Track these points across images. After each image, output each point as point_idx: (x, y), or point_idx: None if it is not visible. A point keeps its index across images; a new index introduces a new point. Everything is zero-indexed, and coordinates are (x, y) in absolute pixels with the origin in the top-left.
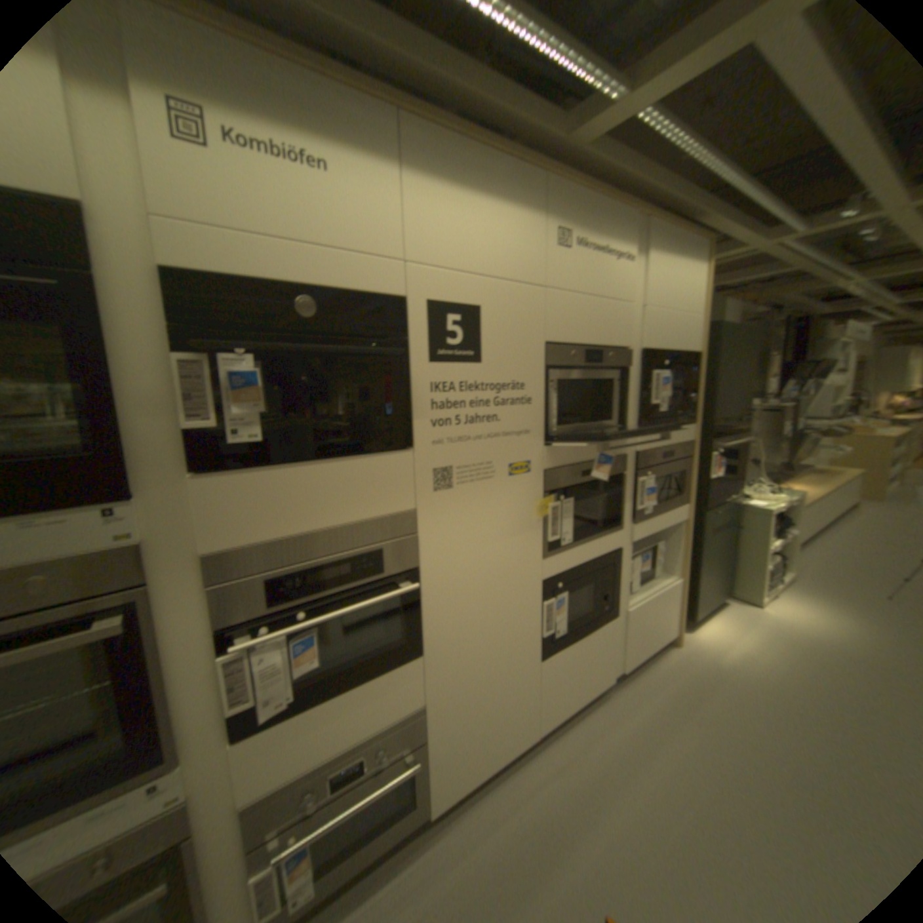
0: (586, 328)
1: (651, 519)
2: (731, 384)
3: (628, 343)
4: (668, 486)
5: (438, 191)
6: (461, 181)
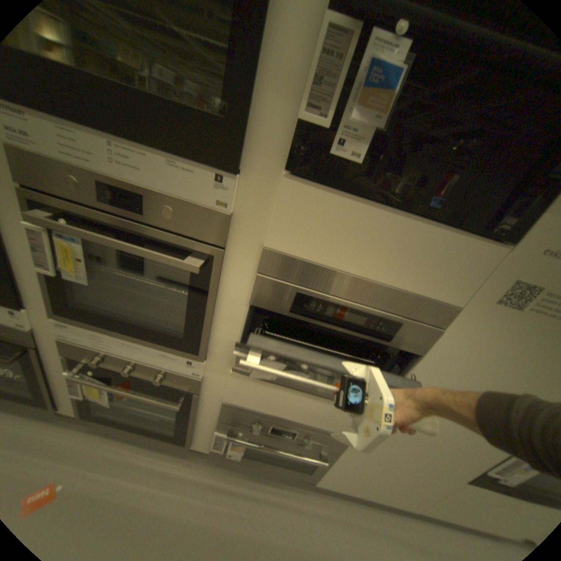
0: None
1: None
2: None
3: None
4: None
5: None
6: None
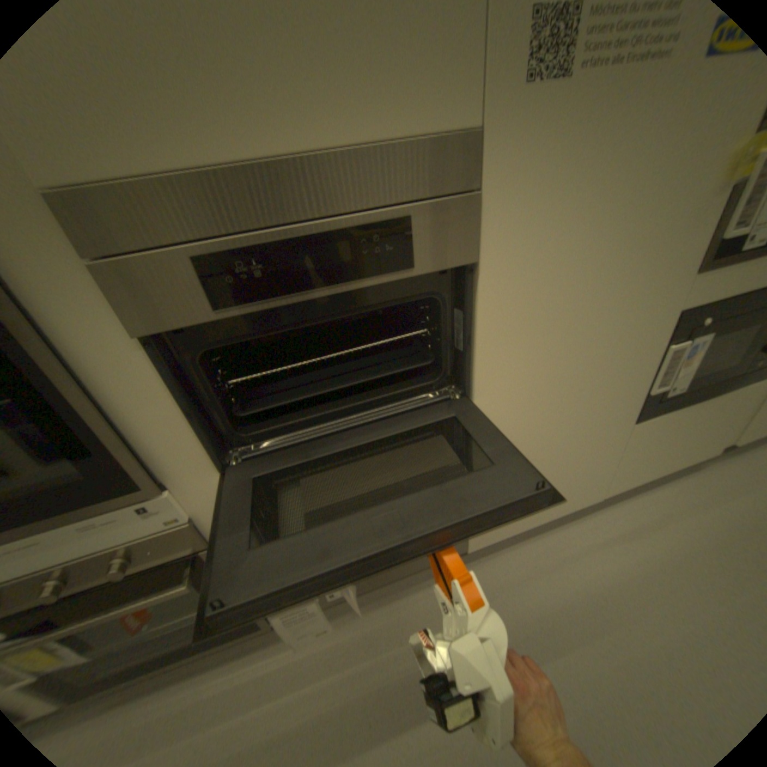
0: None
1: None
2: None
3: None
4: None
5: None
6: None
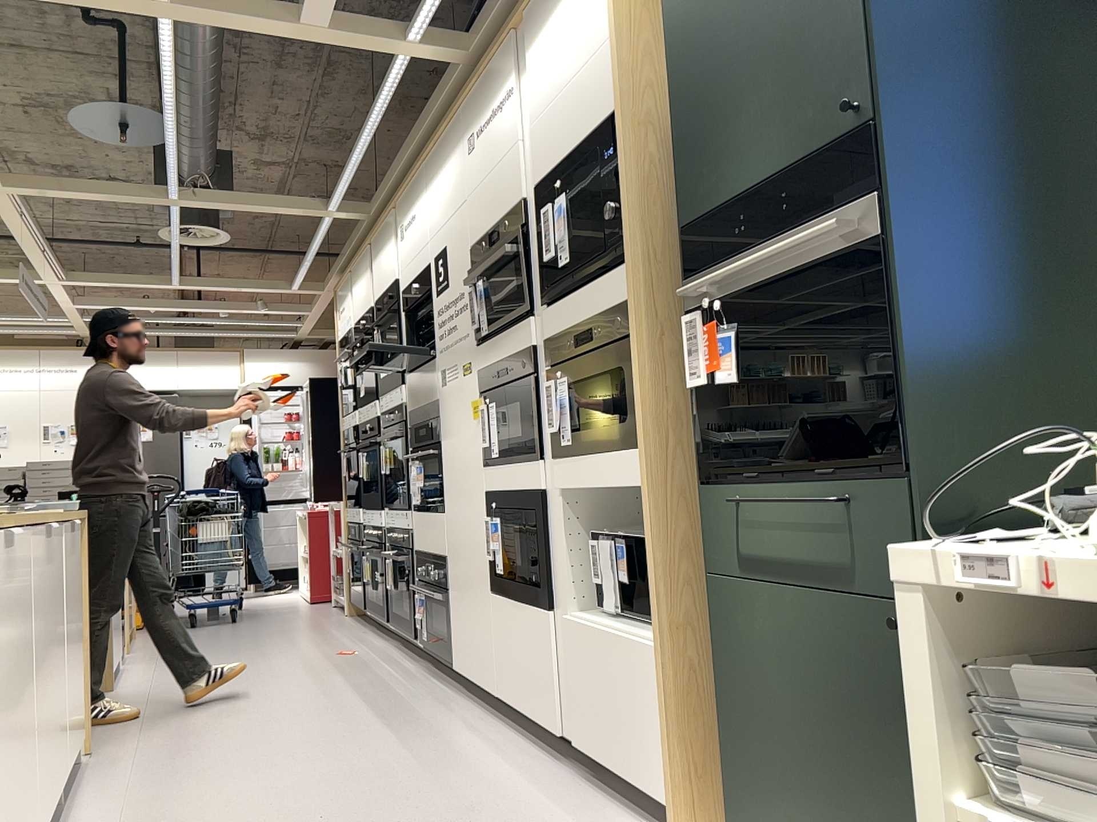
0: (488, 212)
1: (576, 456)
2: (727, 98)
3: (518, 195)
4: (604, 398)
5: (432, 189)
6: (437, 172)
